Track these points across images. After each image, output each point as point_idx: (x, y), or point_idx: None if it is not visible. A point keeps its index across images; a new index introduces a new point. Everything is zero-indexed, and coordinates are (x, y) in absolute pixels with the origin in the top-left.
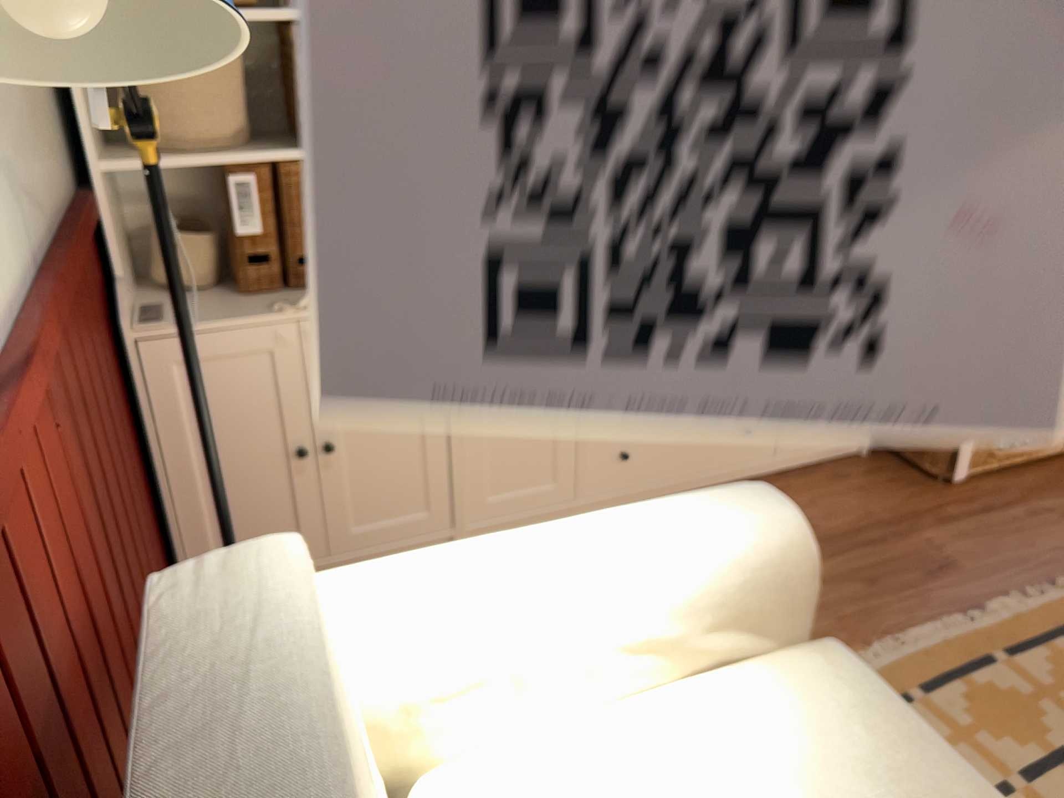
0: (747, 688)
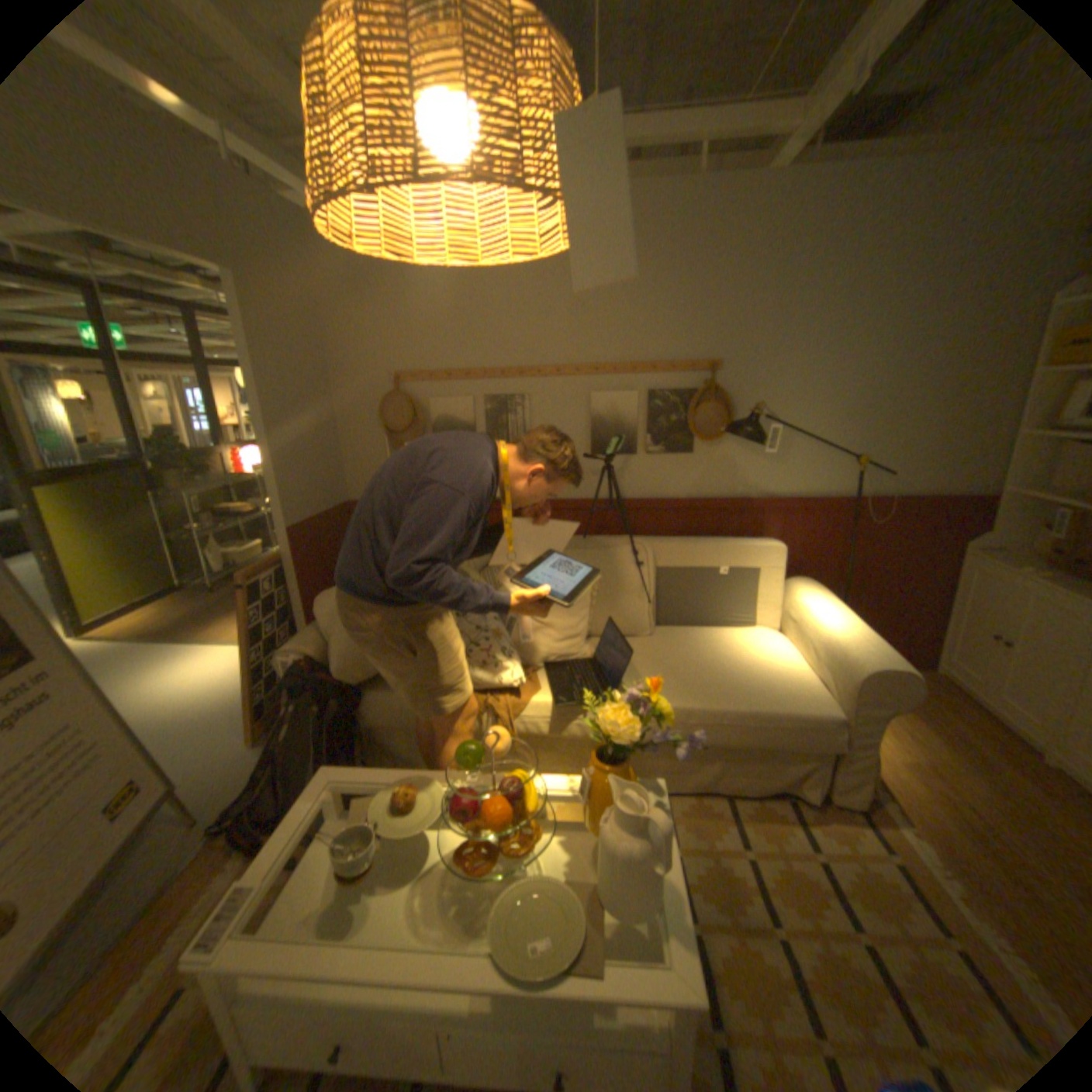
0: (815, 687)
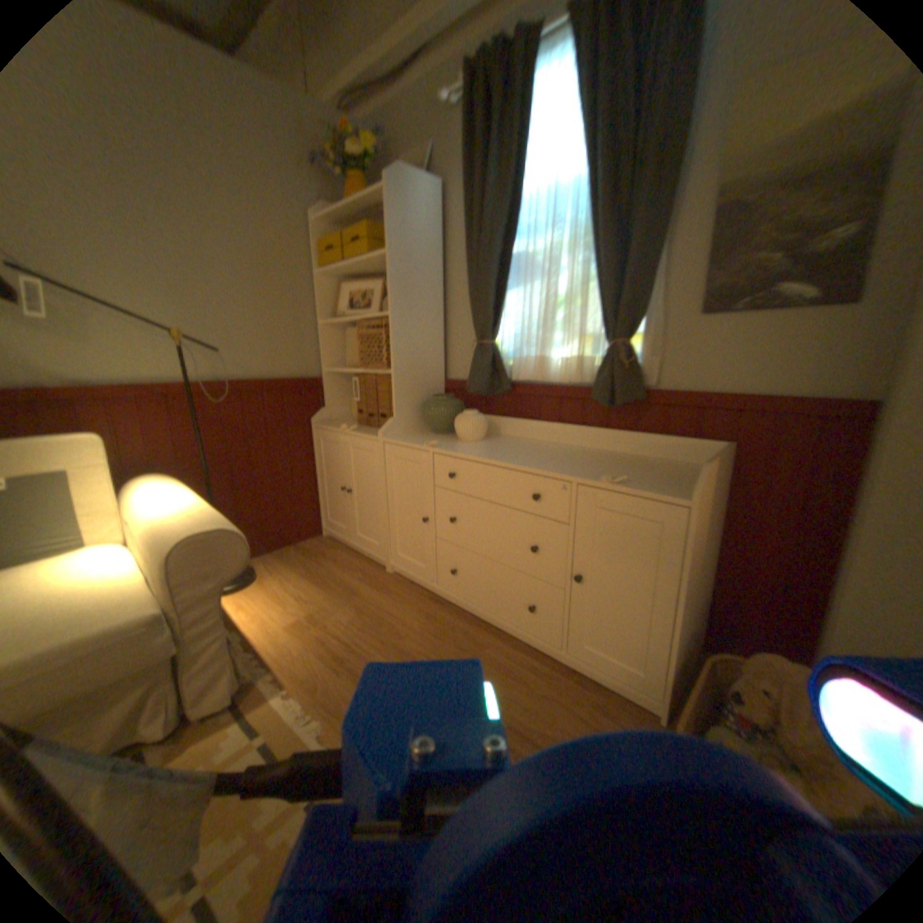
0: (127, 590)
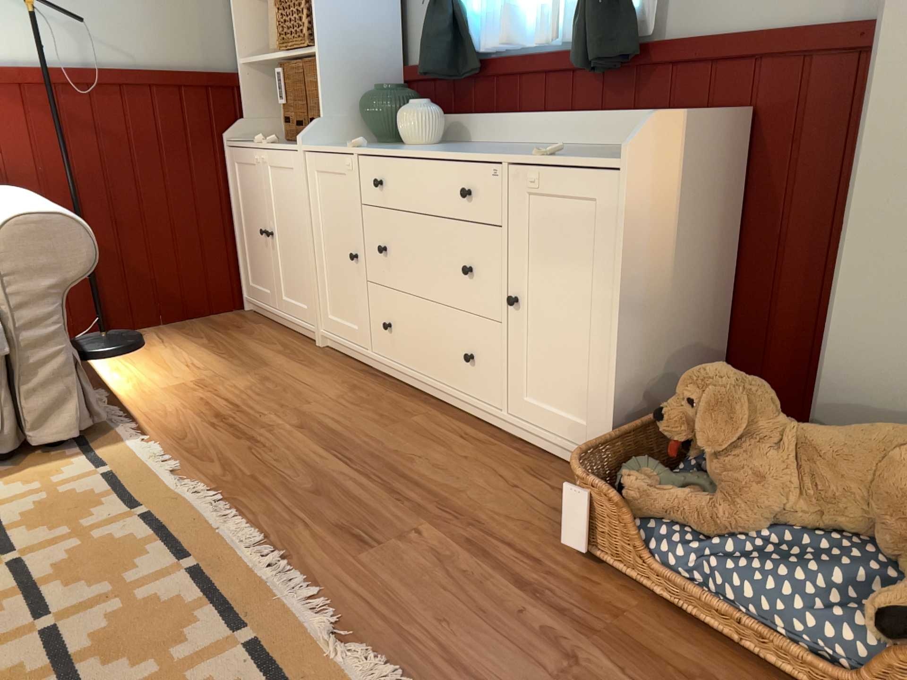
0: None
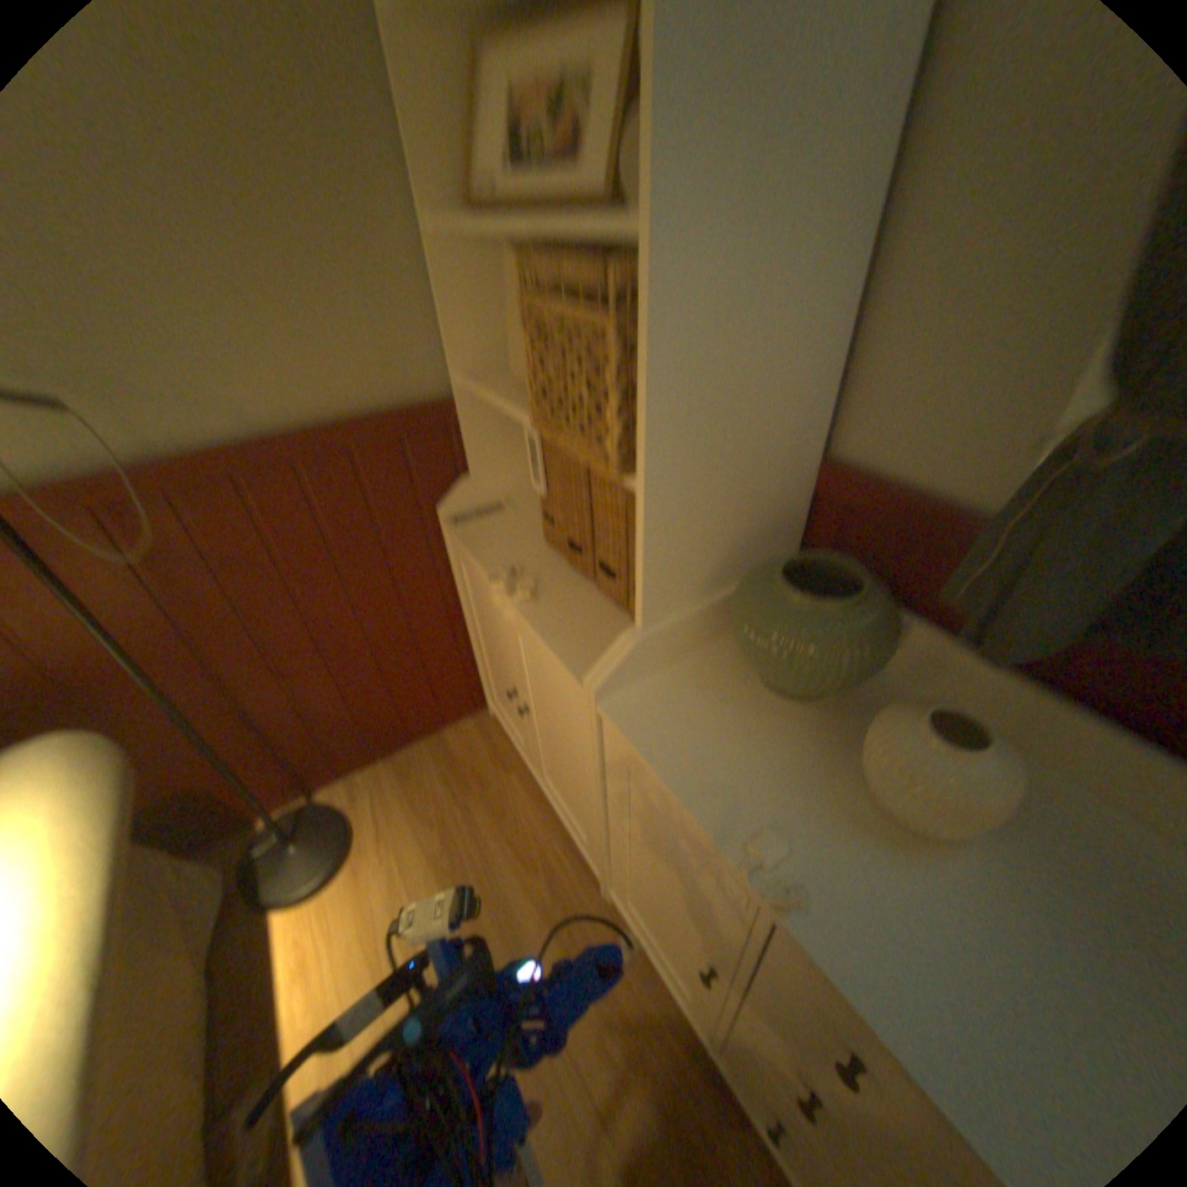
0: None
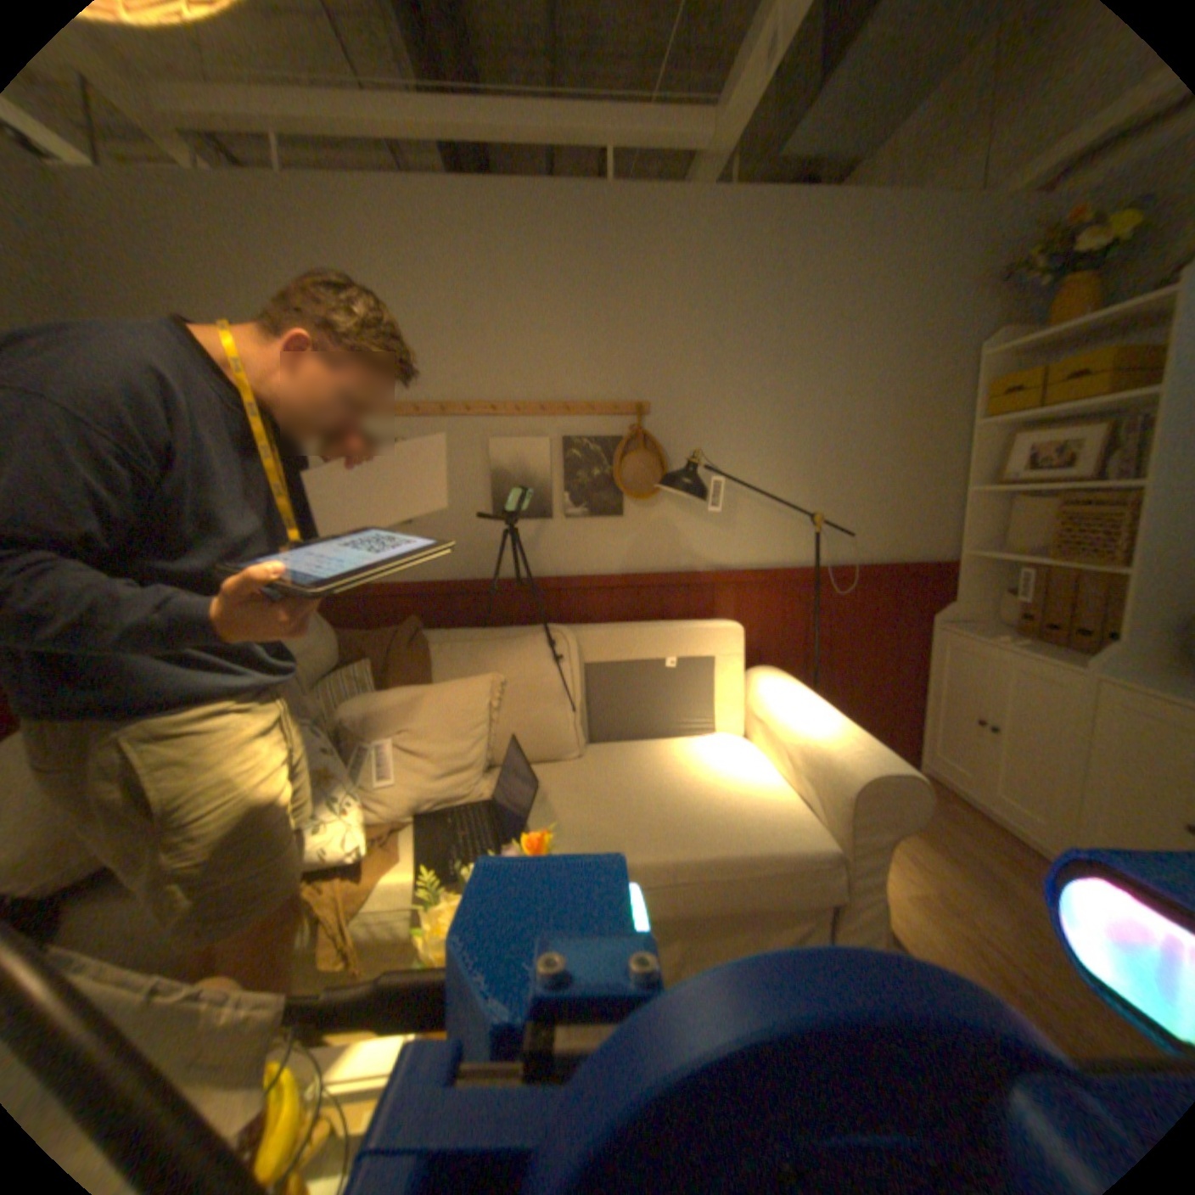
0: (795, 809)
